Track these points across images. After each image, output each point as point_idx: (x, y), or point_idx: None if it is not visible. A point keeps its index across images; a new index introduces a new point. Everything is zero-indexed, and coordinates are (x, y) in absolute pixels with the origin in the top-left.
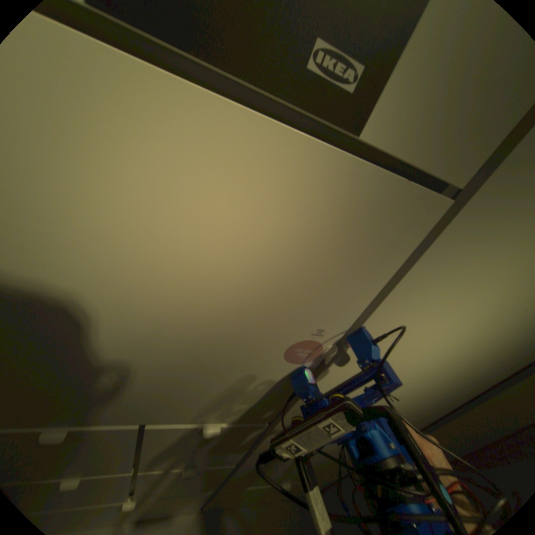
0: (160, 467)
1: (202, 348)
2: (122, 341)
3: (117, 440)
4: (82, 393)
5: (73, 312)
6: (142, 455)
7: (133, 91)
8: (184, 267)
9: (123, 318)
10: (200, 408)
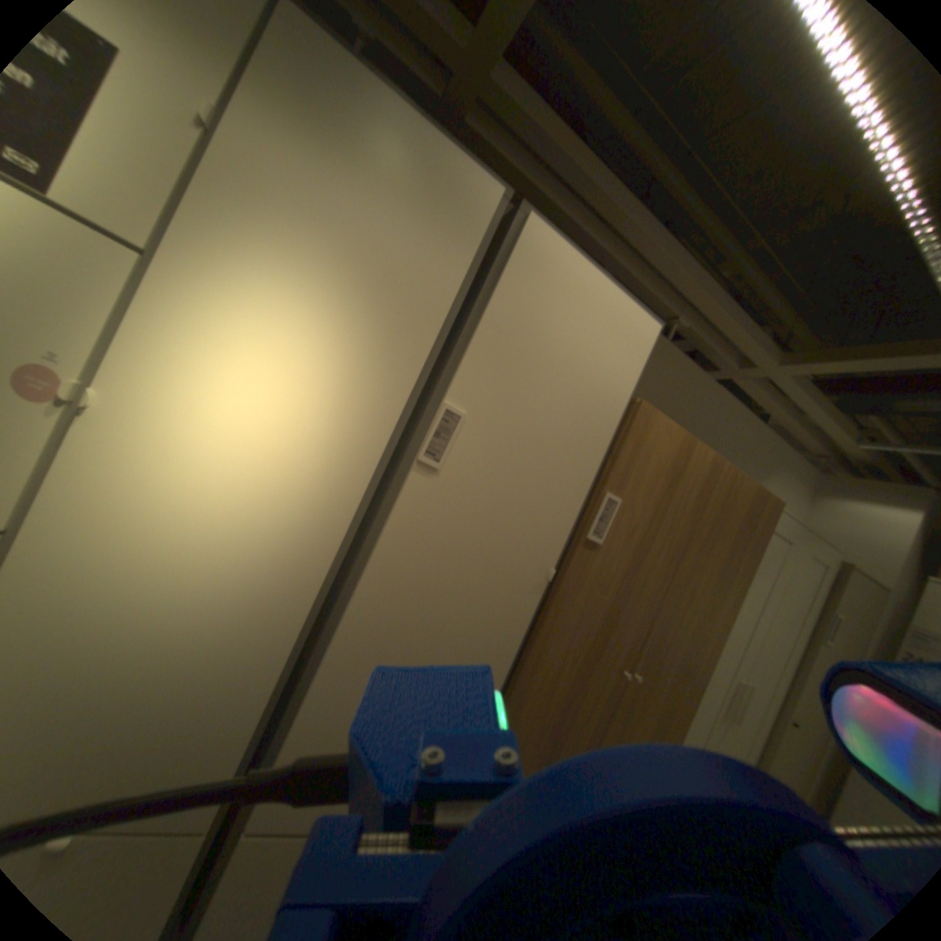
0: None
1: None
2: None
3: None
4: None
5: None
6: None
7: None
8: None
9: None
10: None
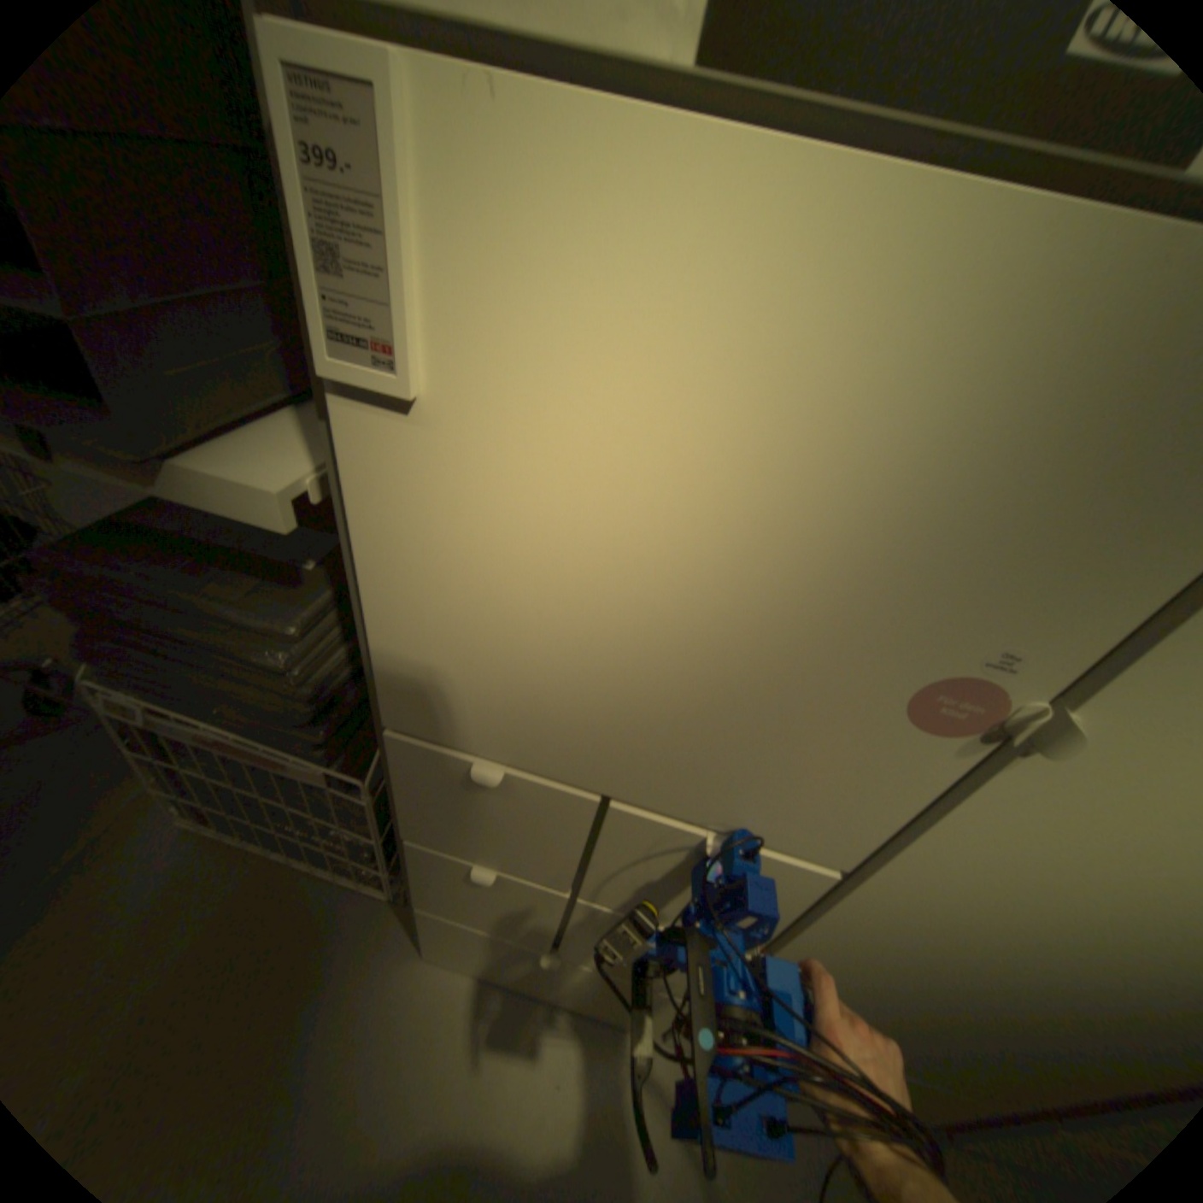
0: (616, 902)
1: (740, 659)
2: (615, 622)
3: (563, 818)
4: (538, 710)
5: (561, 558)
6: (593, 863)
7: (729, 179)
8: (743, 485)
9: (627, 577)
10: (710, 793)
